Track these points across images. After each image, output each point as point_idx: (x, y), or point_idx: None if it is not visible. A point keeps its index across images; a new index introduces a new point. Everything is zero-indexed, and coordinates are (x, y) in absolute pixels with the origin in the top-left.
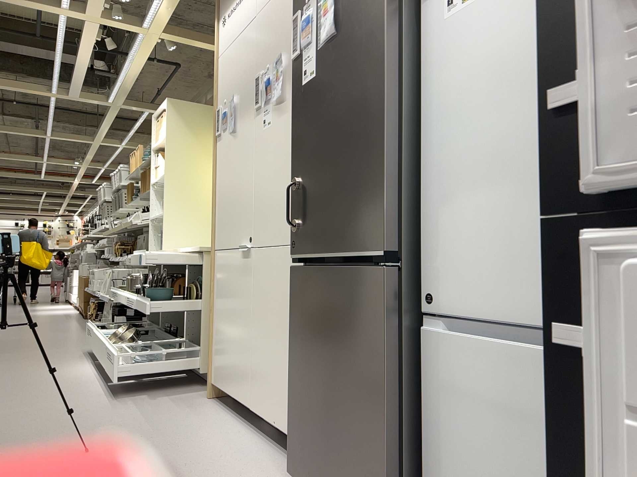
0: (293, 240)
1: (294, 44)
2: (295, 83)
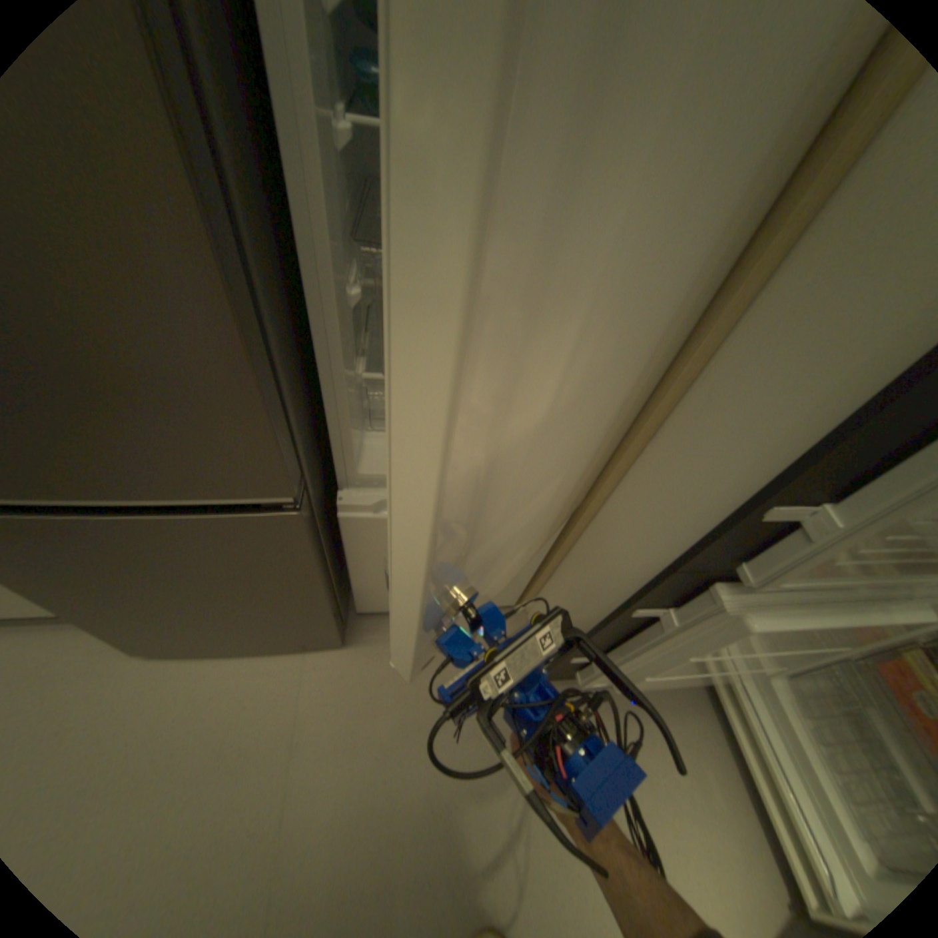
0: None
1: None
2: None
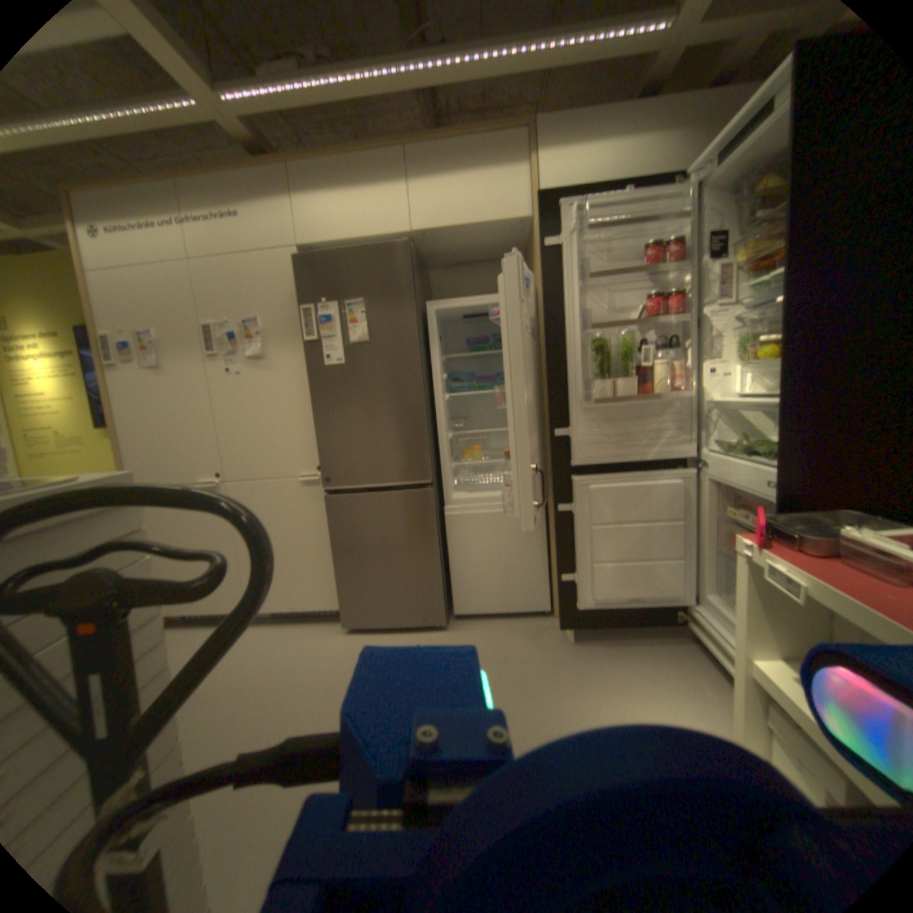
0: (326, 476)
1: (306, 329)
2: (310, 360)
